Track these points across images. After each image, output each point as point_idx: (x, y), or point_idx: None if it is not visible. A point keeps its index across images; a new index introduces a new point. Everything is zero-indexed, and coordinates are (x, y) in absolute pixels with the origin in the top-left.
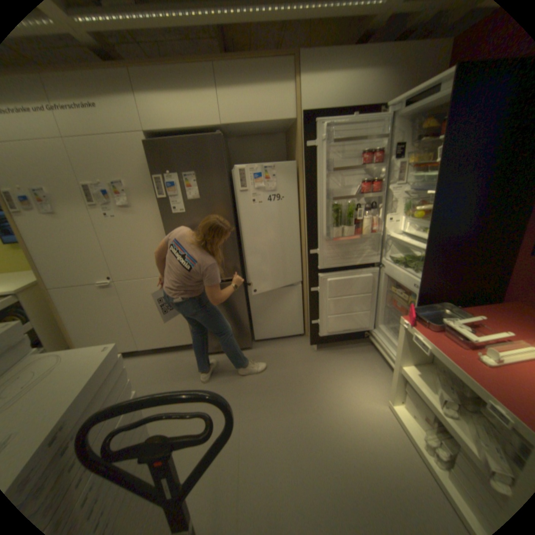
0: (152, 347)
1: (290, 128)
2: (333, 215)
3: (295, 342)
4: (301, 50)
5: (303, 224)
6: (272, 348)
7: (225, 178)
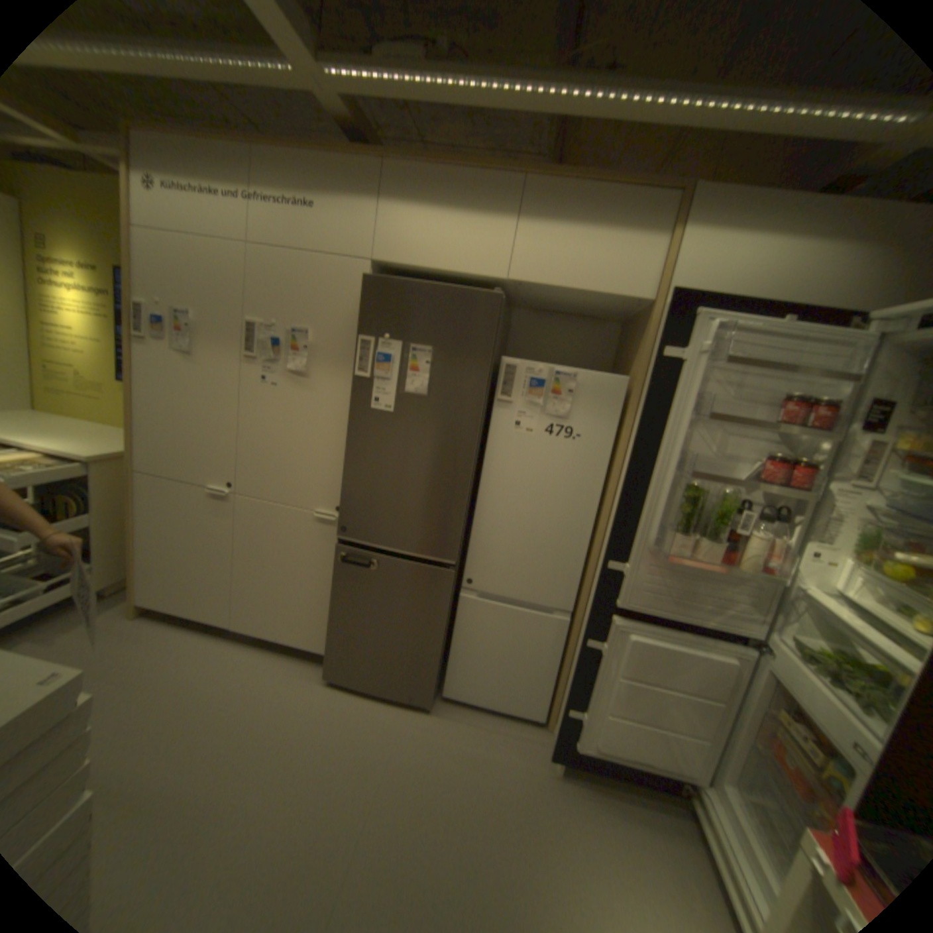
0: (254, 633)
1: (636, 315)
2: (683, 507)
3: (522, 735)
4: (702, 183)
5: (610, 500)
6: (471, 730)
7: (485, 372)
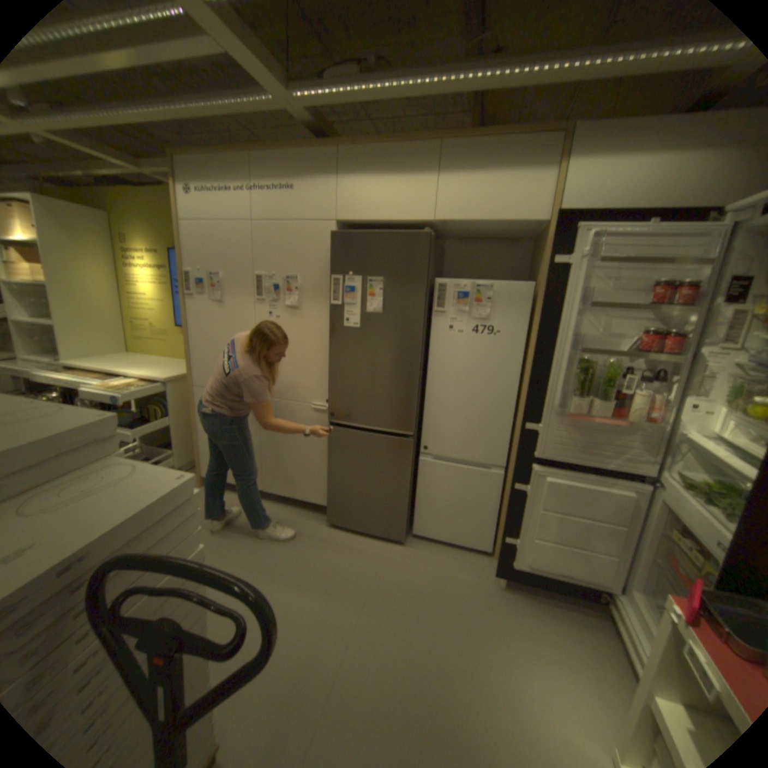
0: (279, 492)
1: (541, 233)
2: (580, 377)
3: (474, 560)
4: (579, 123)
5: (527, 379)
6: (435, 557)
7: (422, 291)
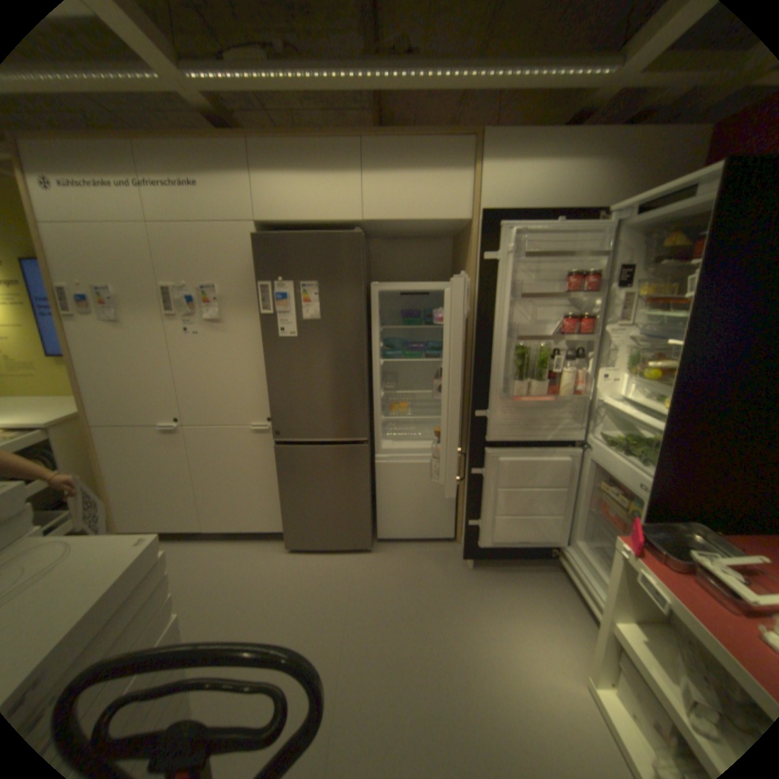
0: (222, 529)
1: (461, 232)
2: (516, 362)
3: (439, 549)
4: (487, 129)
5: (468, 370)
6: (403, 555)
7: (360, 294)
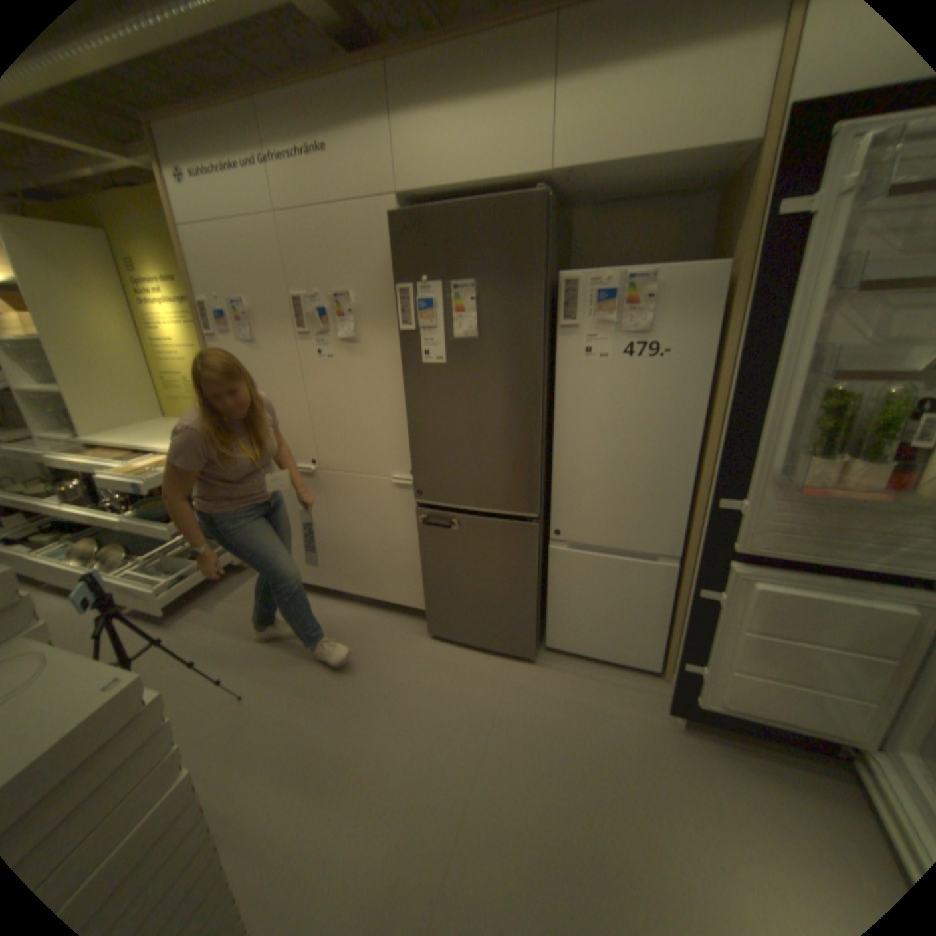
0: (364, 593)
1: (738, 171)
2: (822, 420)
3: (635, 684)
4: None
5: (717, 424)
6: (579, 680)
7: (538, 295)
